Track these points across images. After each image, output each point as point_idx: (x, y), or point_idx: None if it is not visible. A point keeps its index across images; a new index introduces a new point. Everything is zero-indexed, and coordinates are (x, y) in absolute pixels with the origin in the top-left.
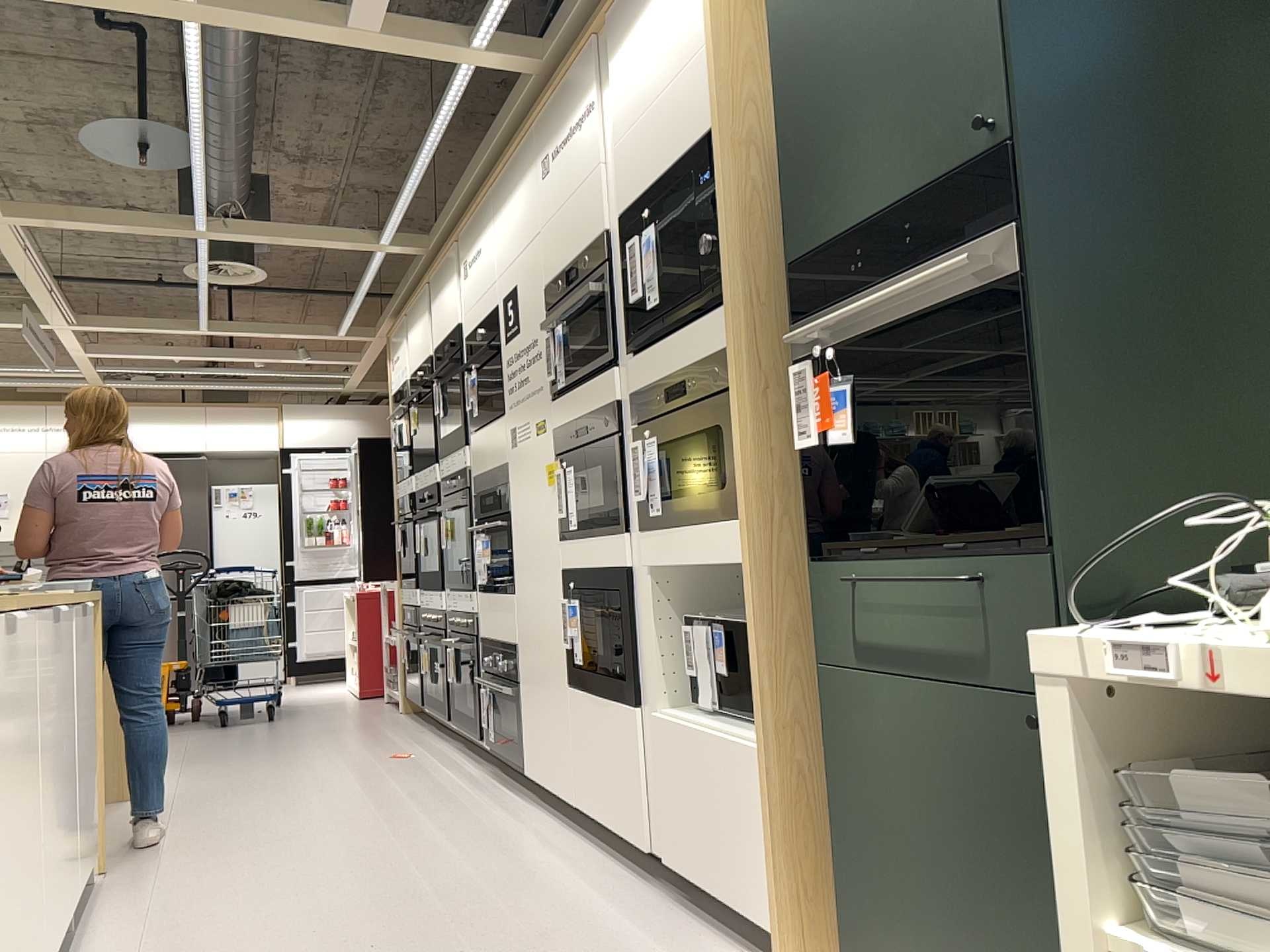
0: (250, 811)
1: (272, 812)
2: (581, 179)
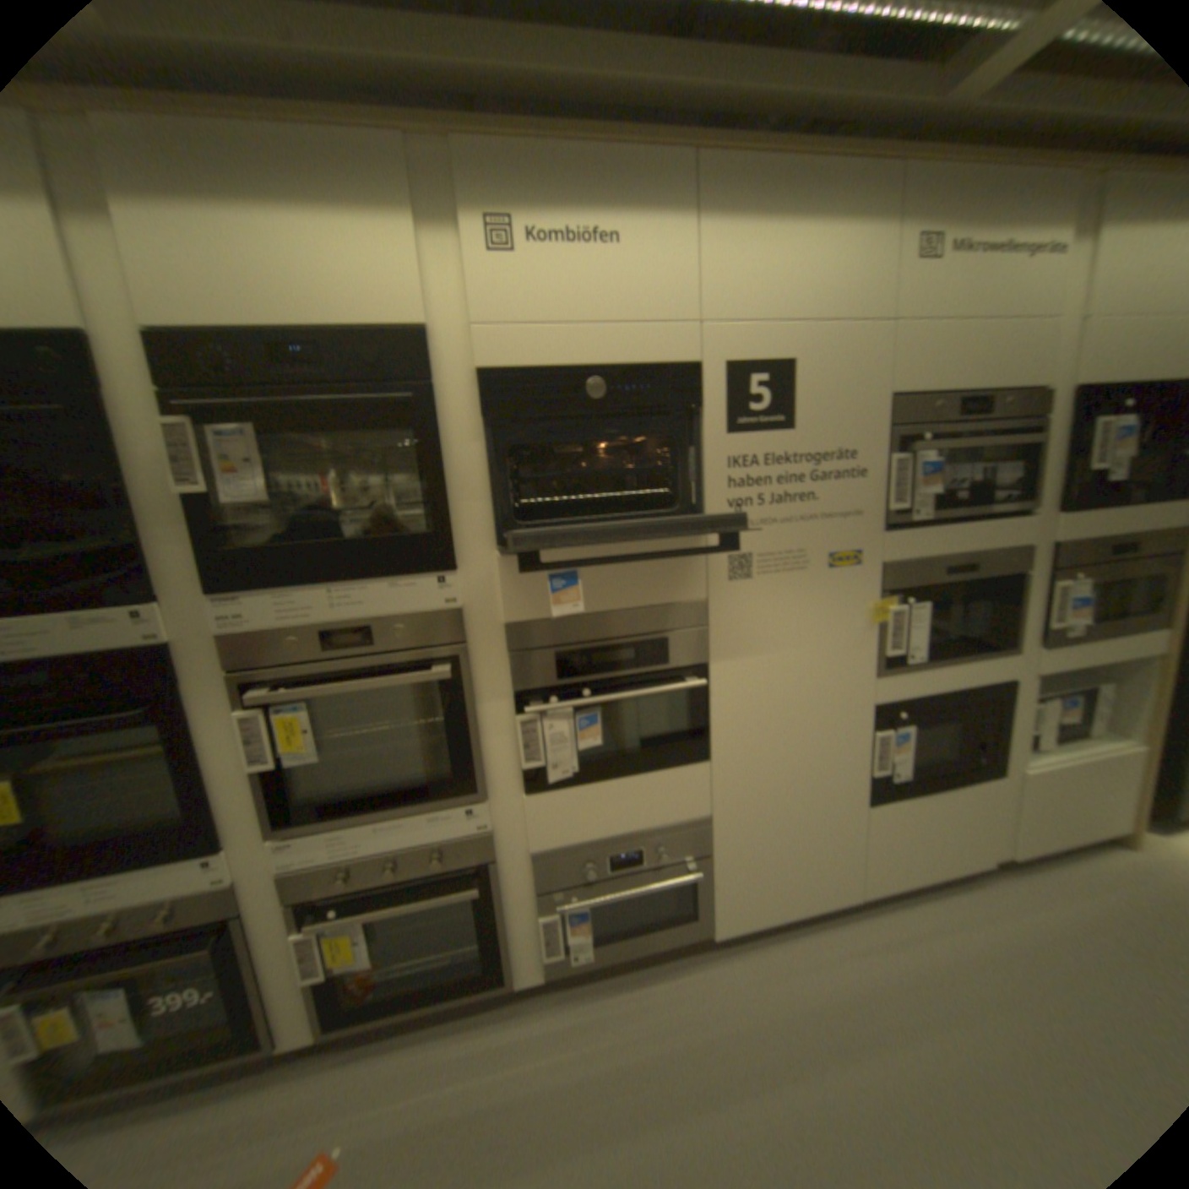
0: None
1: None
2: (1019, 311)
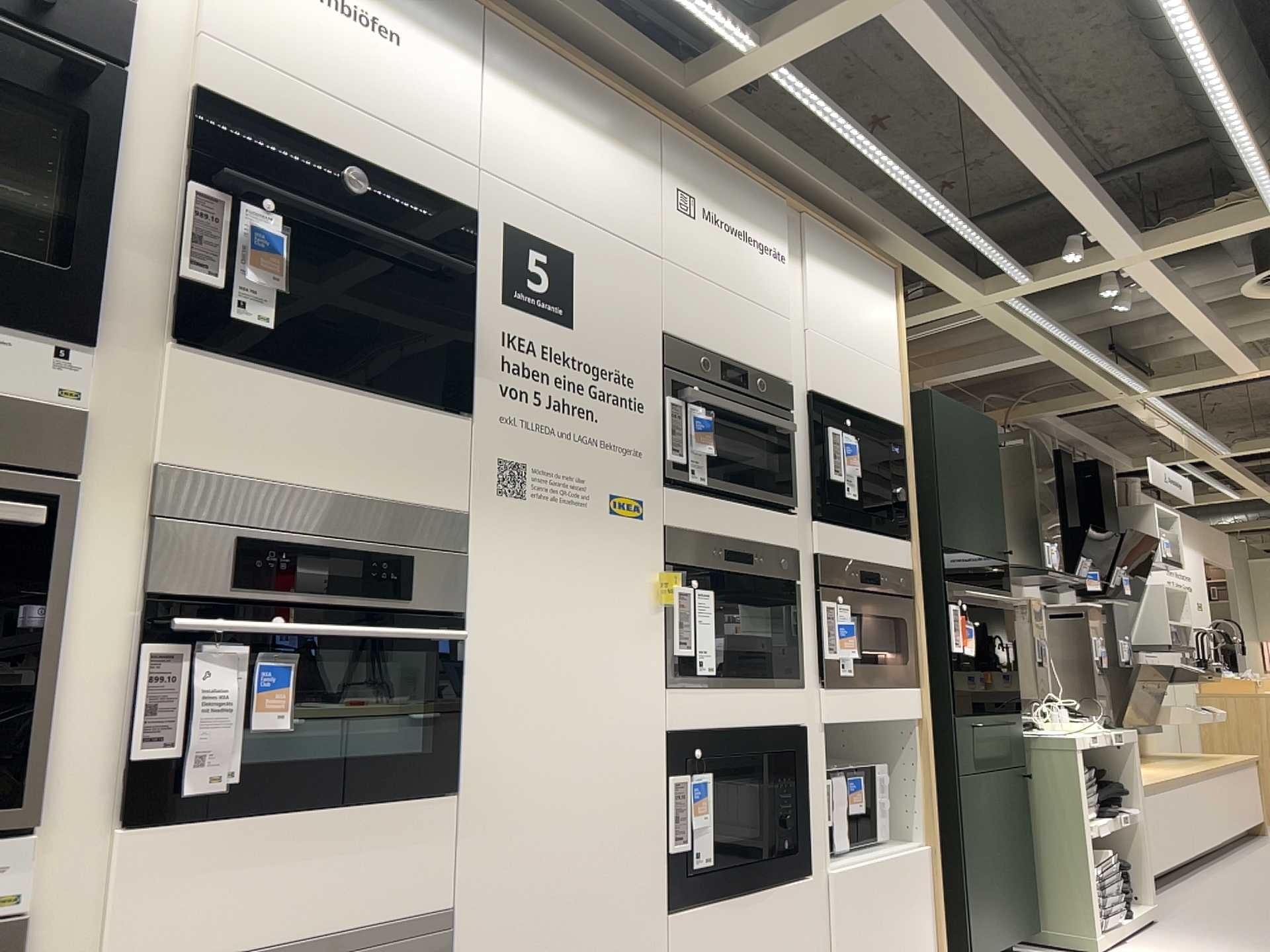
0: None
1: None
2: (757, 298)
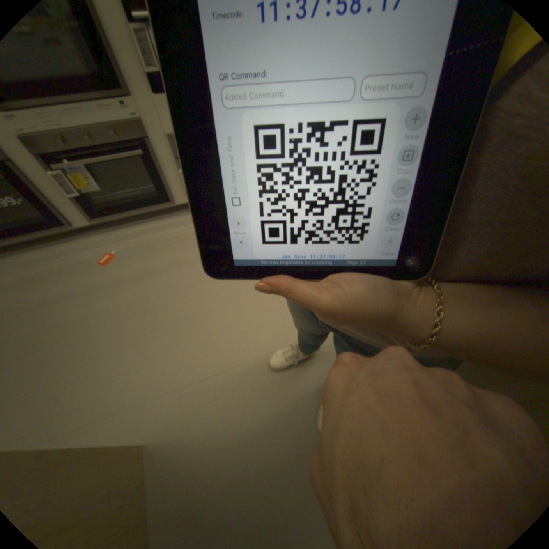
0: (228, 315)
1: (237, 300)
2: None
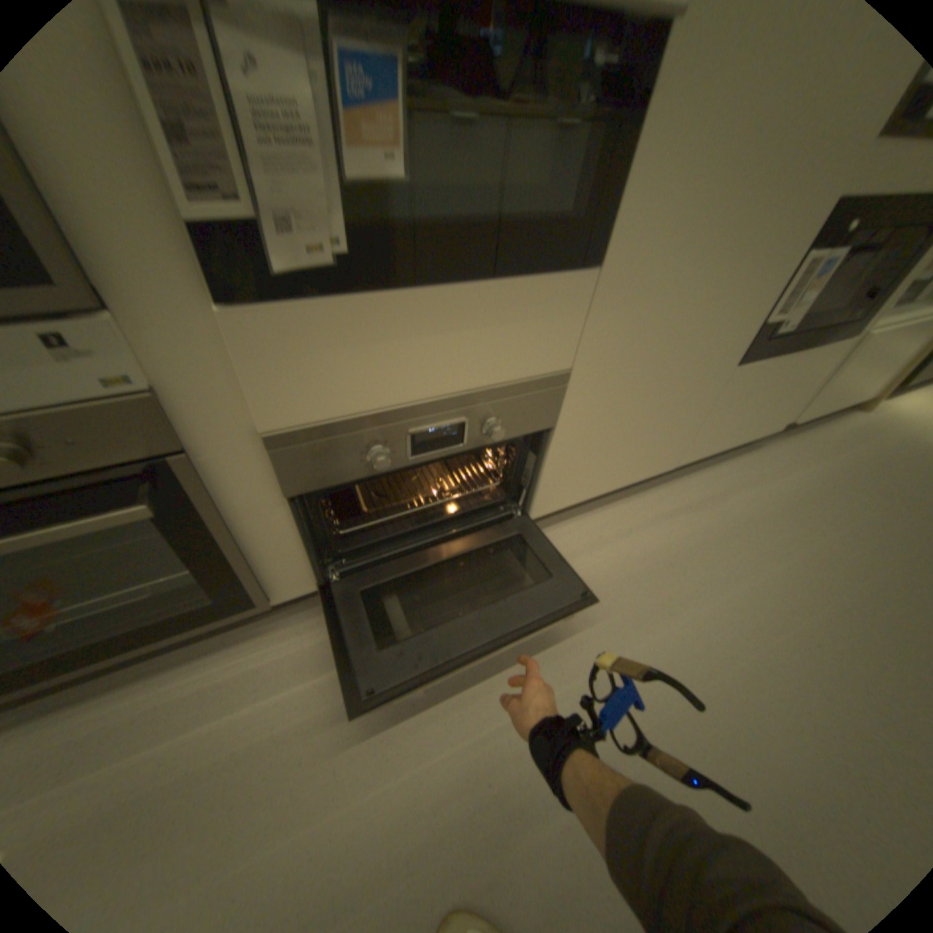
0: None
1: None
2: None
